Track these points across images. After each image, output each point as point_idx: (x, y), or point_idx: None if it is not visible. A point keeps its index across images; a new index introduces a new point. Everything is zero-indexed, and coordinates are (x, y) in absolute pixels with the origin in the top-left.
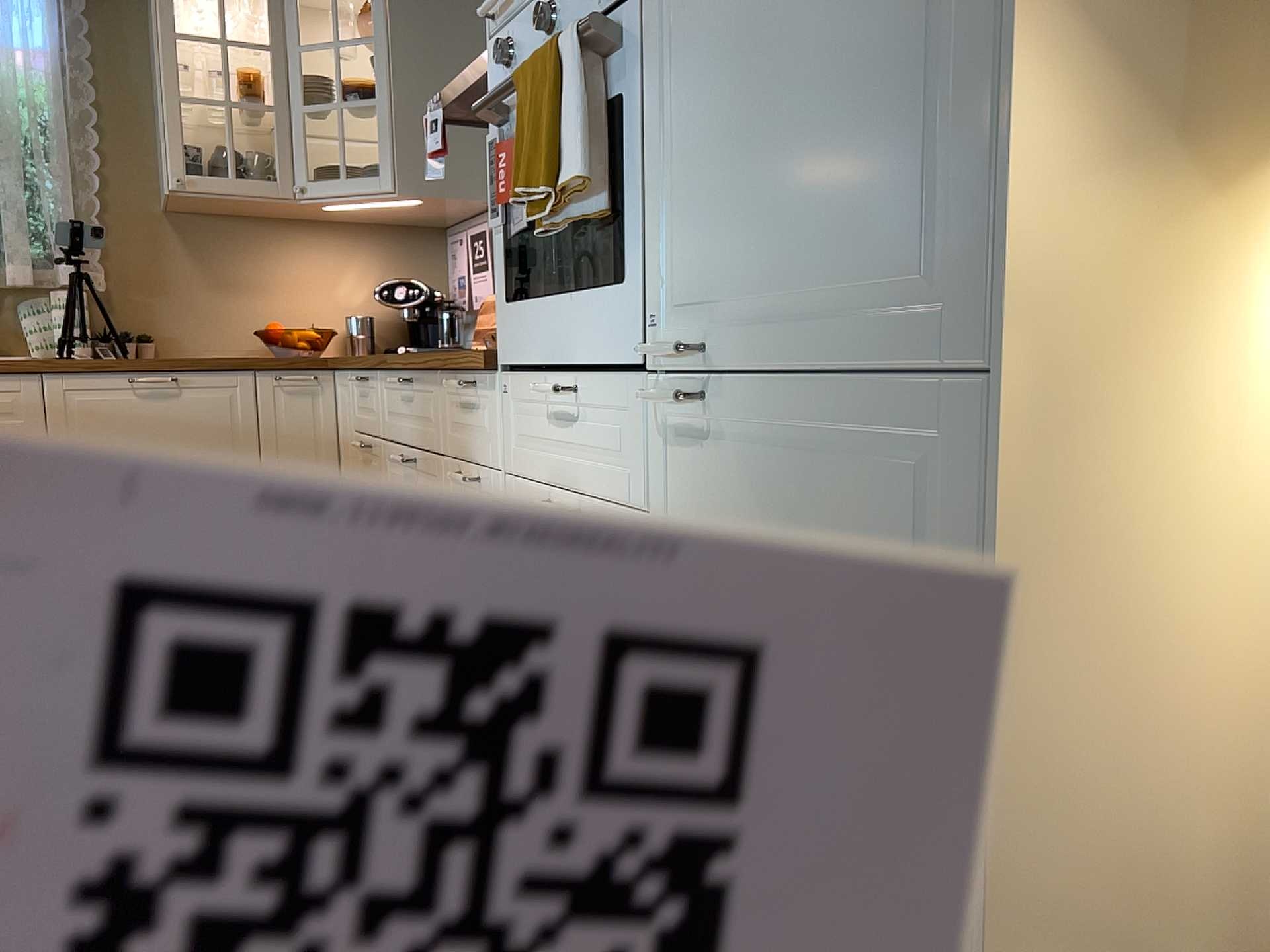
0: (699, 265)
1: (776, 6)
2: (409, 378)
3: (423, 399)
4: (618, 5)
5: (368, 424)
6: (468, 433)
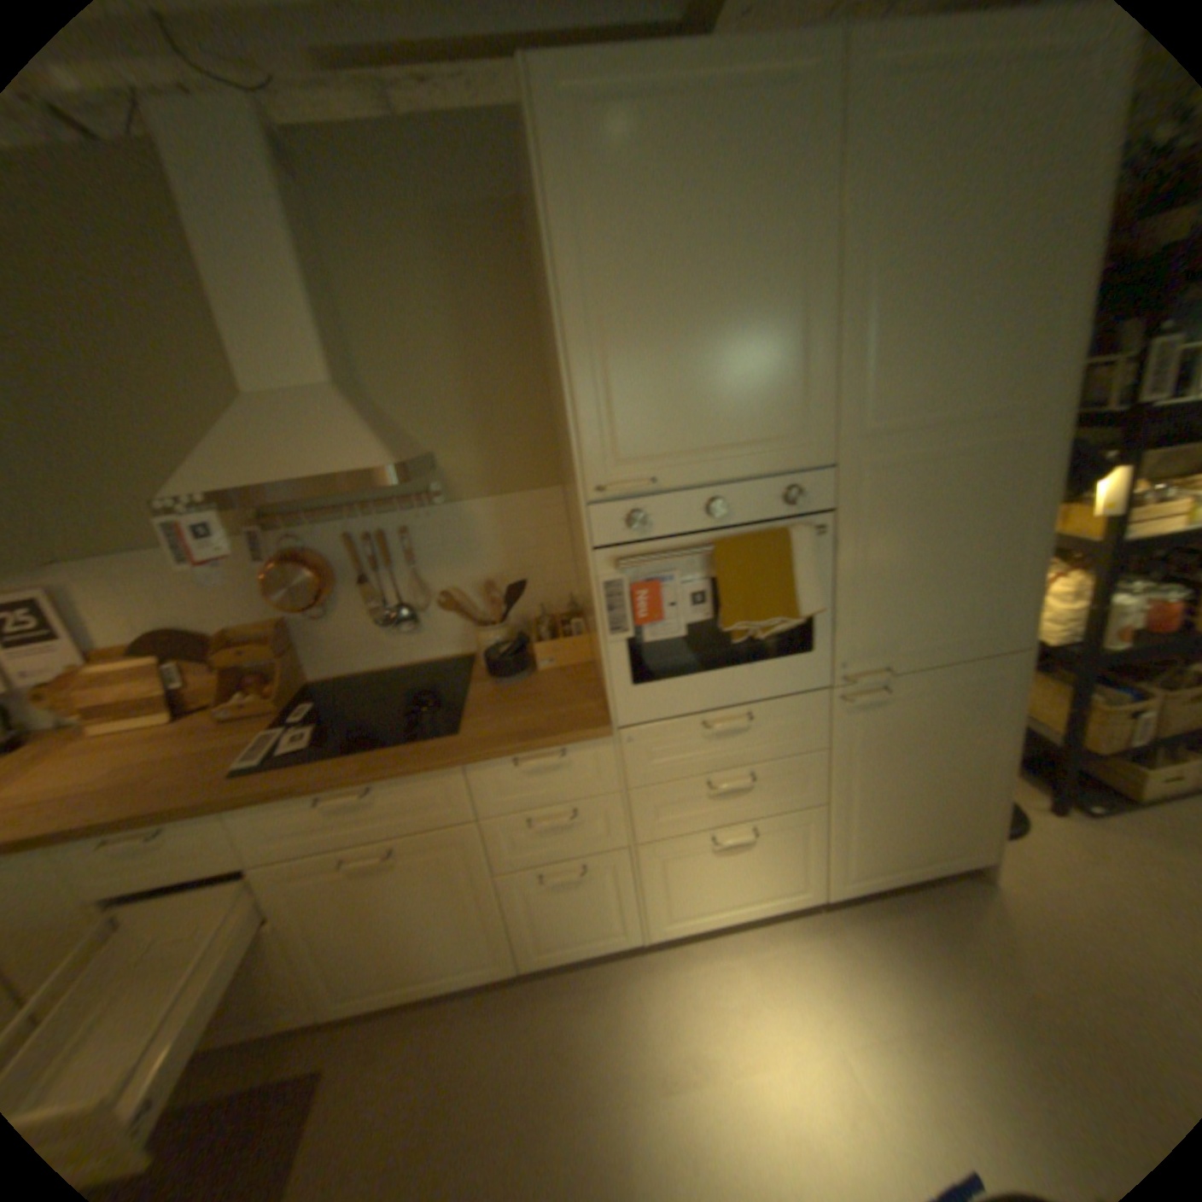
0: (878, 637)
1: (939, 536)
2: (359, 788)
3: (409, 794)
4: (803, 513)
5: (174, 874)
6: (542, 787)
